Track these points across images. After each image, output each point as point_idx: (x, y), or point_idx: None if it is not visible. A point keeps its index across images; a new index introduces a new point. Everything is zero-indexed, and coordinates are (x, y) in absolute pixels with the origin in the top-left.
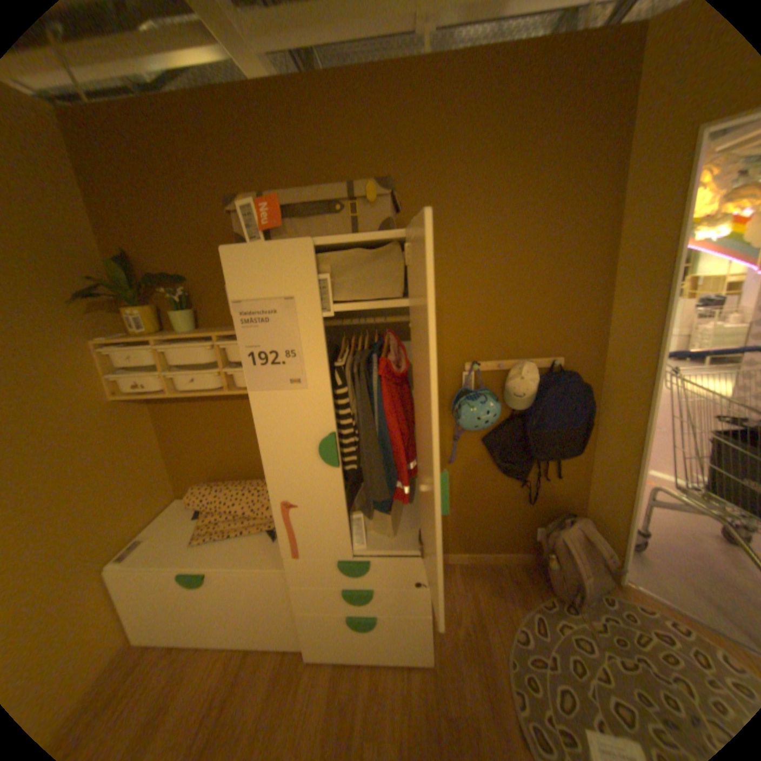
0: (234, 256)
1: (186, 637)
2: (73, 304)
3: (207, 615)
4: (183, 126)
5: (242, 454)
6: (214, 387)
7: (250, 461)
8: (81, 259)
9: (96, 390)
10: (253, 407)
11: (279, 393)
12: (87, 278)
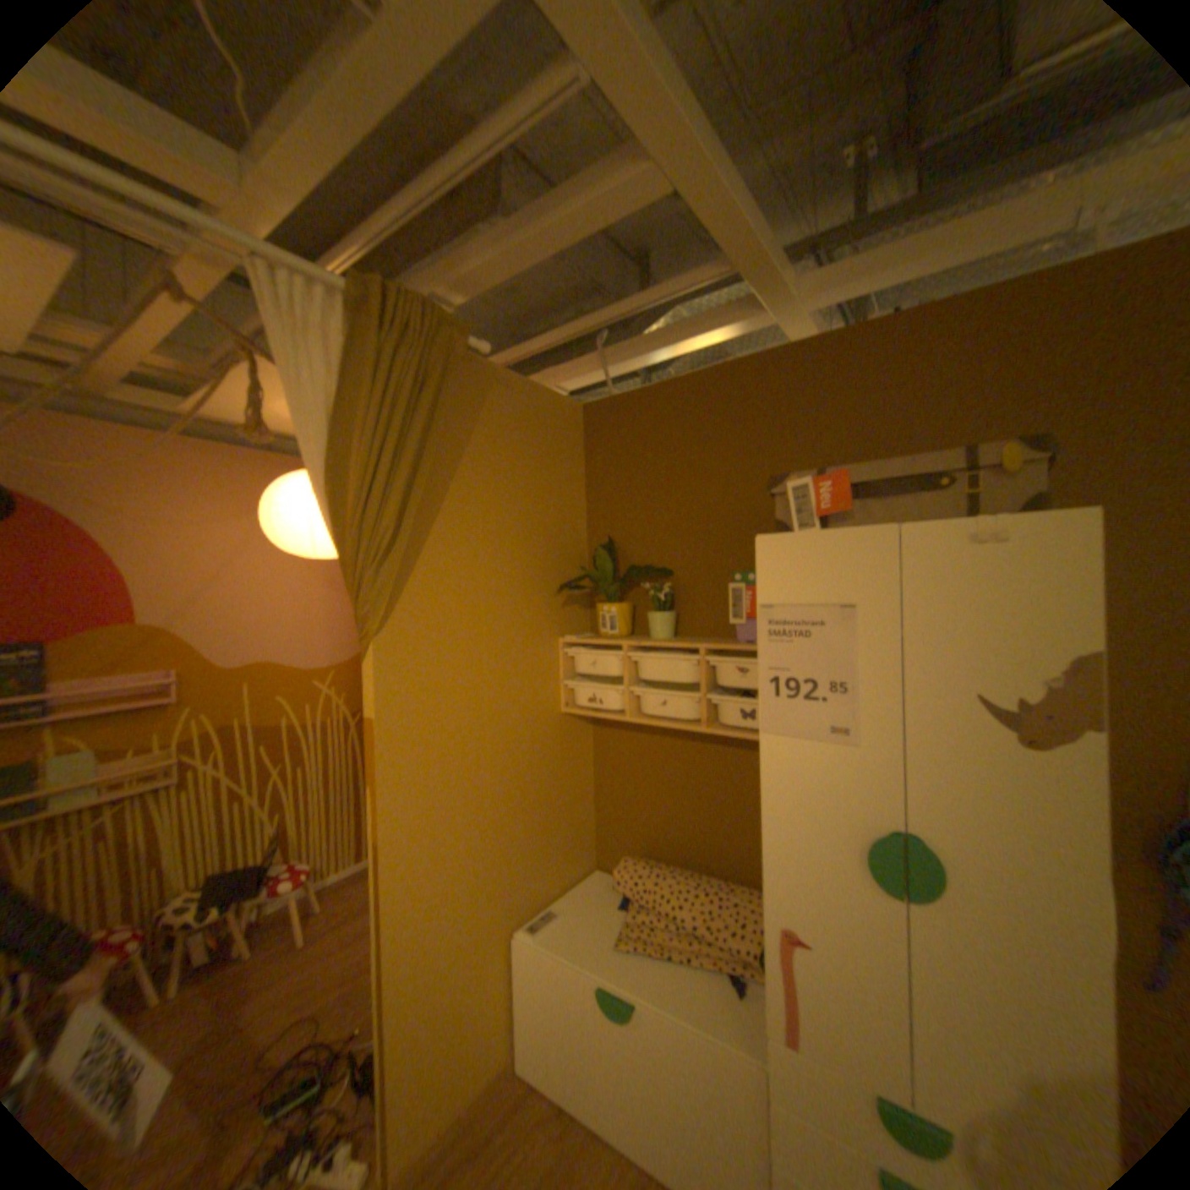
0: (774, 547)
1: (586, 1103)
2: (556, 595)
3: (623, 1080)
4: (706, 402)
5: (700, 828)
6: (688, 719)
7: (710, 844)
8: (572, 547)
9: (554, 696)
10: (762, 758)
11: (808, 745)
12: (572, 568)
